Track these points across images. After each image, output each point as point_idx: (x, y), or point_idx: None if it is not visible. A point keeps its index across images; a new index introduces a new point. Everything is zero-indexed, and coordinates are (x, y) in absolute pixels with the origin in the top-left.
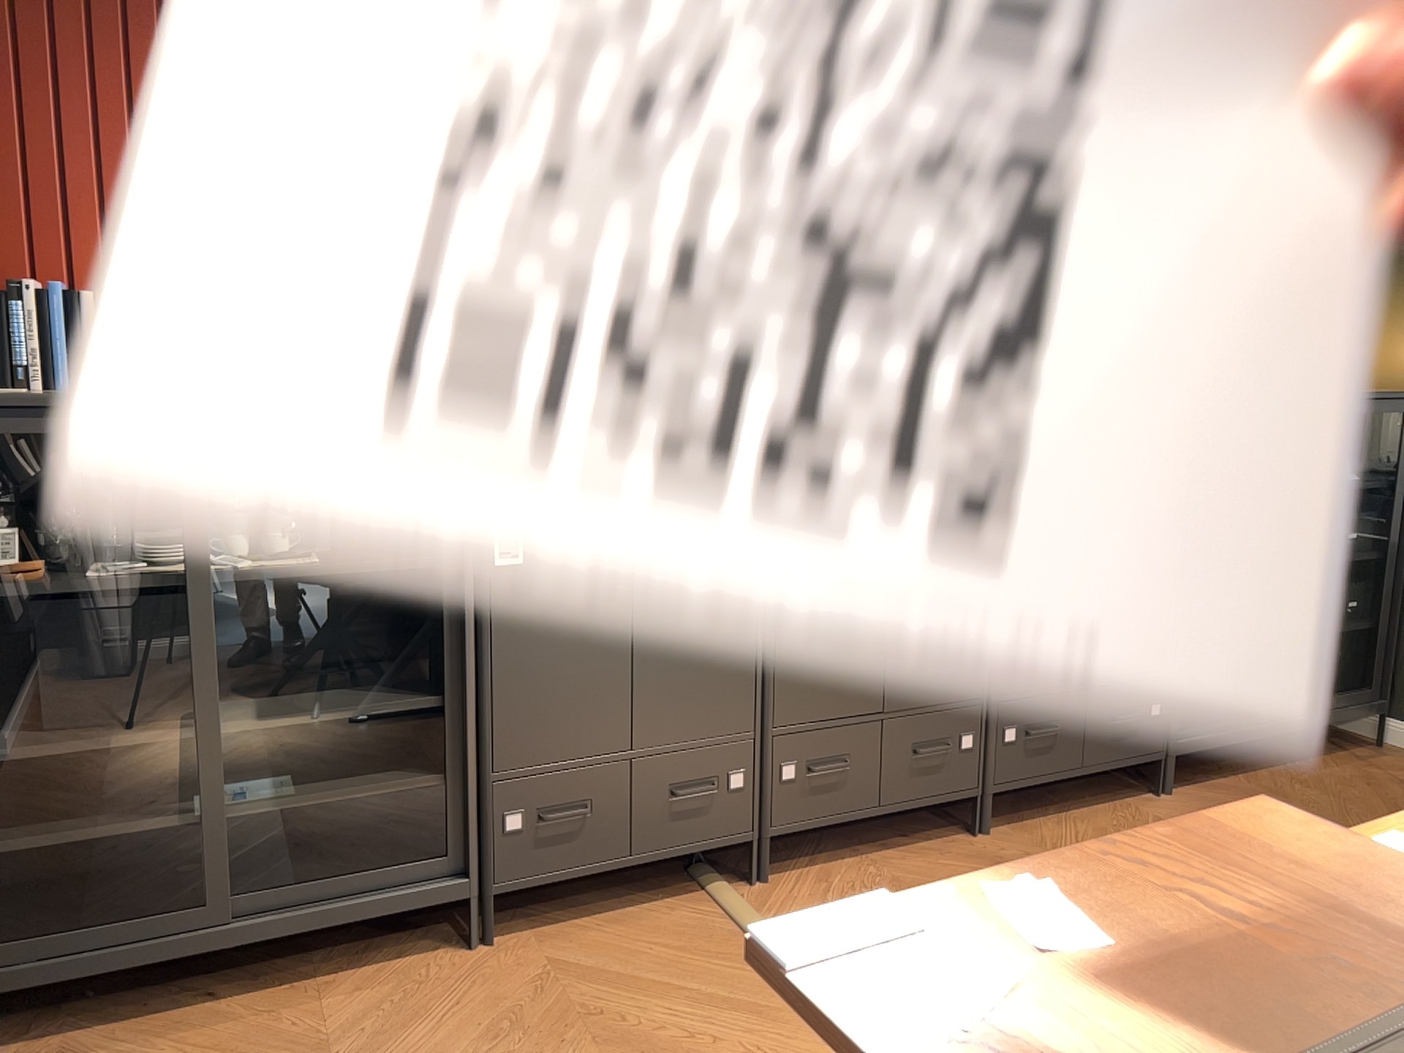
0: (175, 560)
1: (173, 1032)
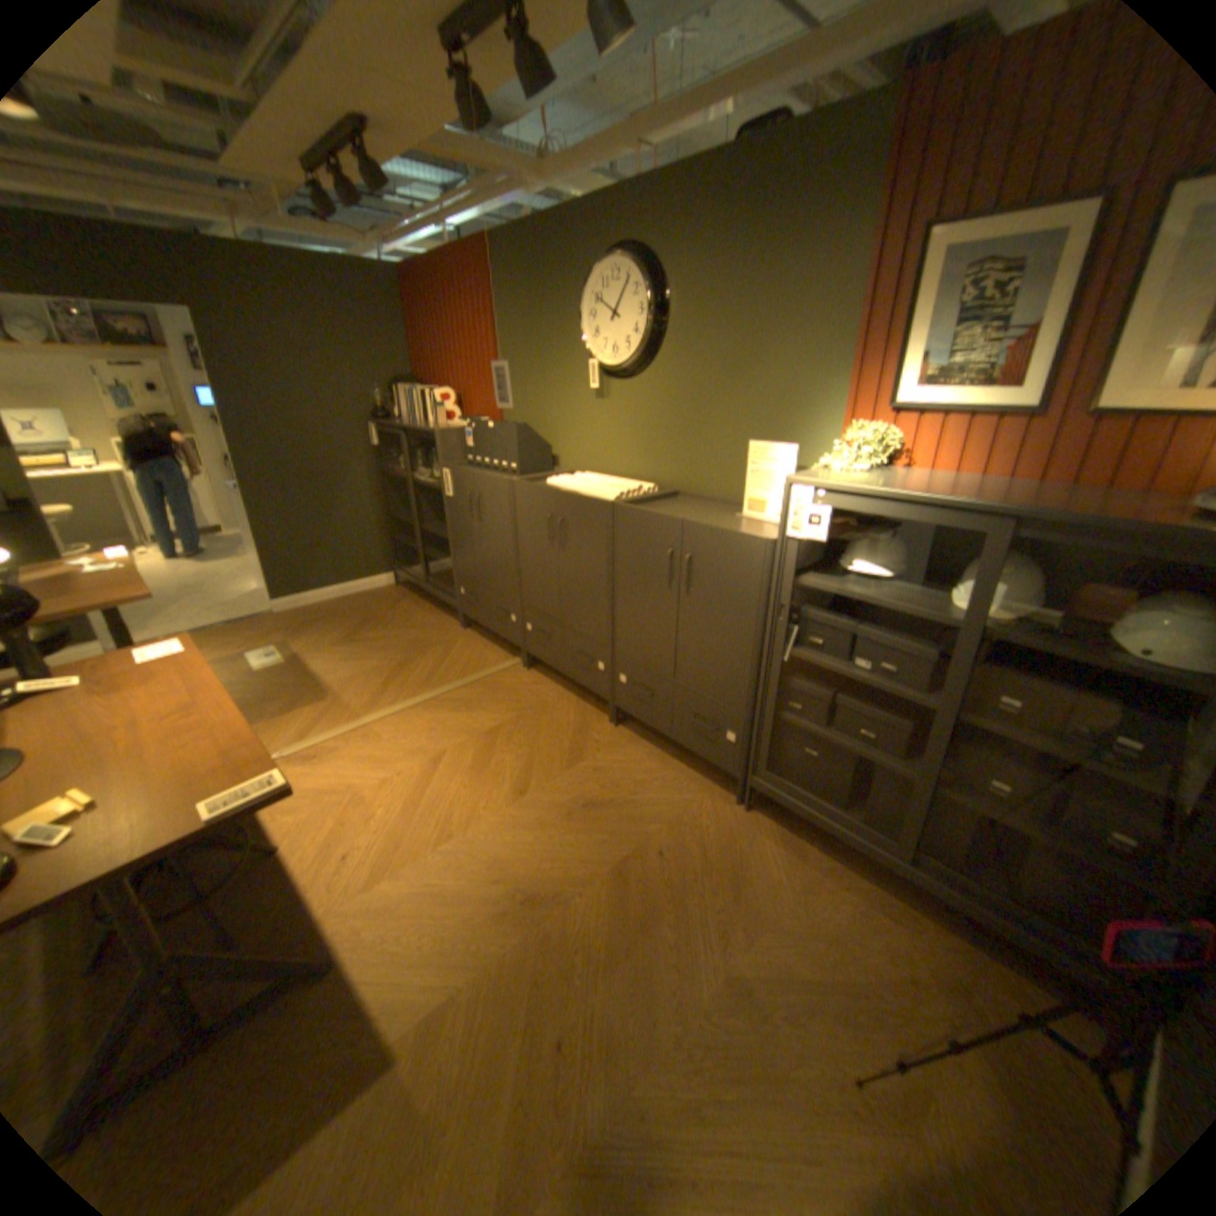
0: (422, 475)
1: (414, 604)
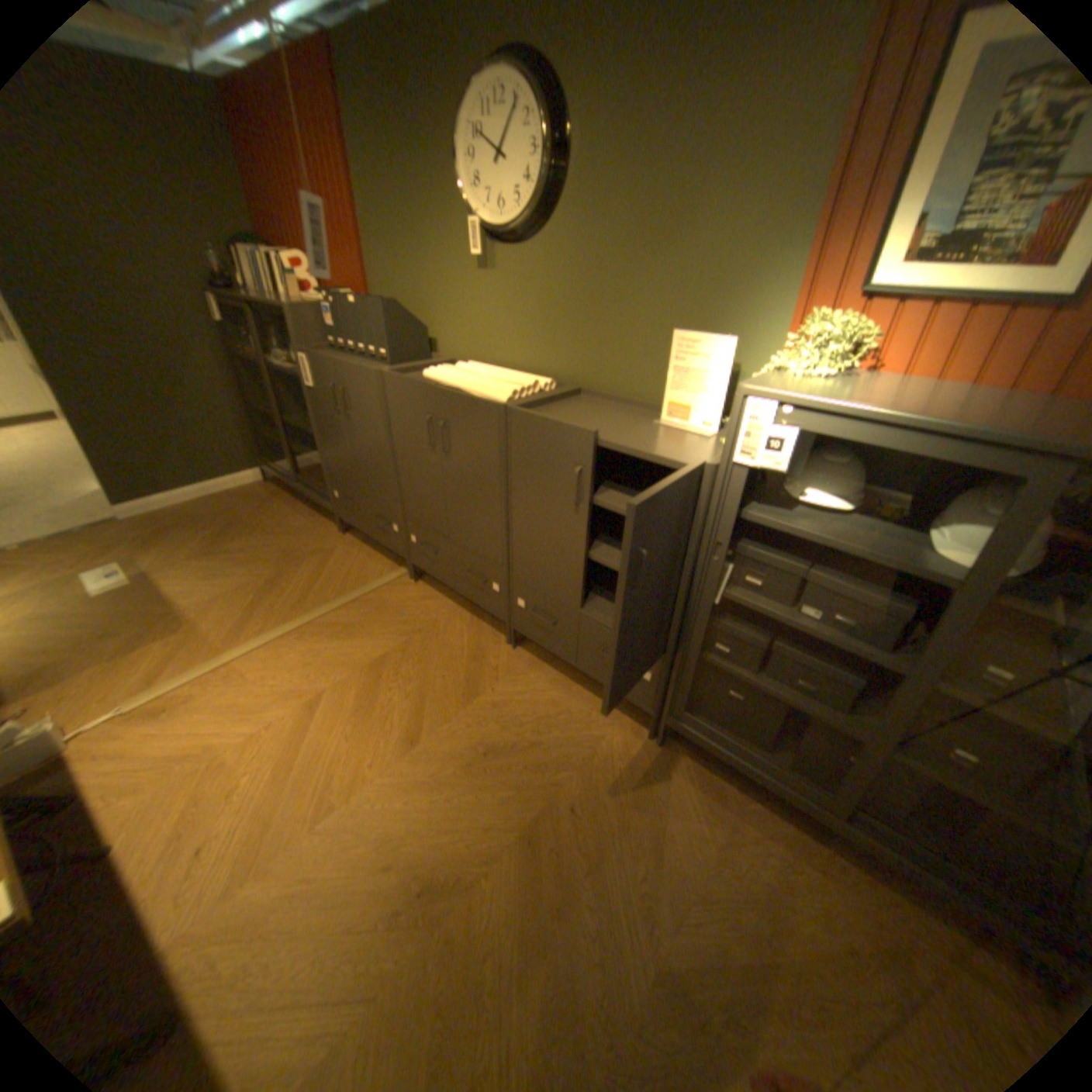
0: (279, 358)
1: (286, 505)
